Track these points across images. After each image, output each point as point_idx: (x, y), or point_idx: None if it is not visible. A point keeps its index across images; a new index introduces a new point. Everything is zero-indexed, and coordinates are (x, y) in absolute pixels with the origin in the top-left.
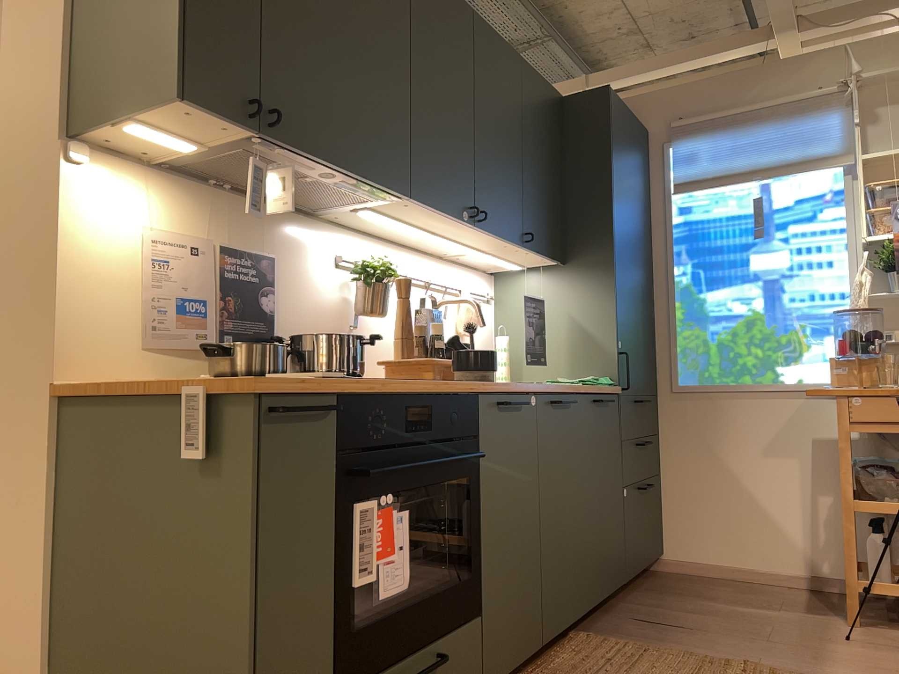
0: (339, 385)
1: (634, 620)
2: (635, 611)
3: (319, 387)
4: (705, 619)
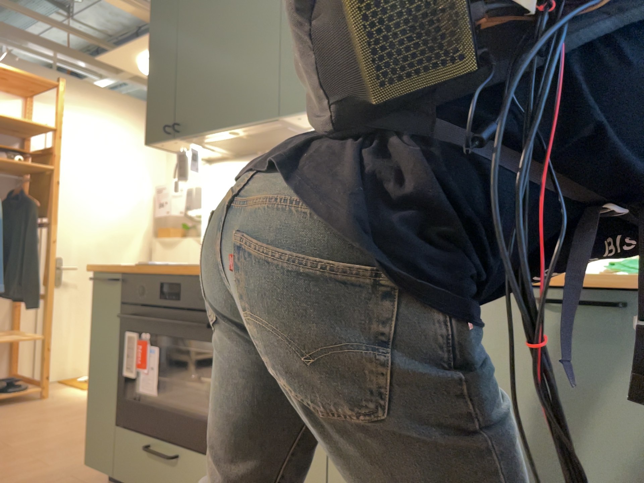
0: (117, 268)
1: None
2: None
3: (111, 269)
4: None
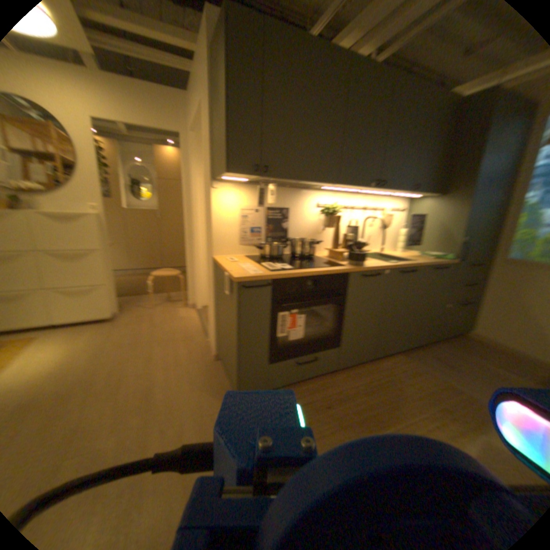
0: (273, 276)
1: (434, 356)
2: (438, 352)
3: (265, 277)
4: (471, 367)
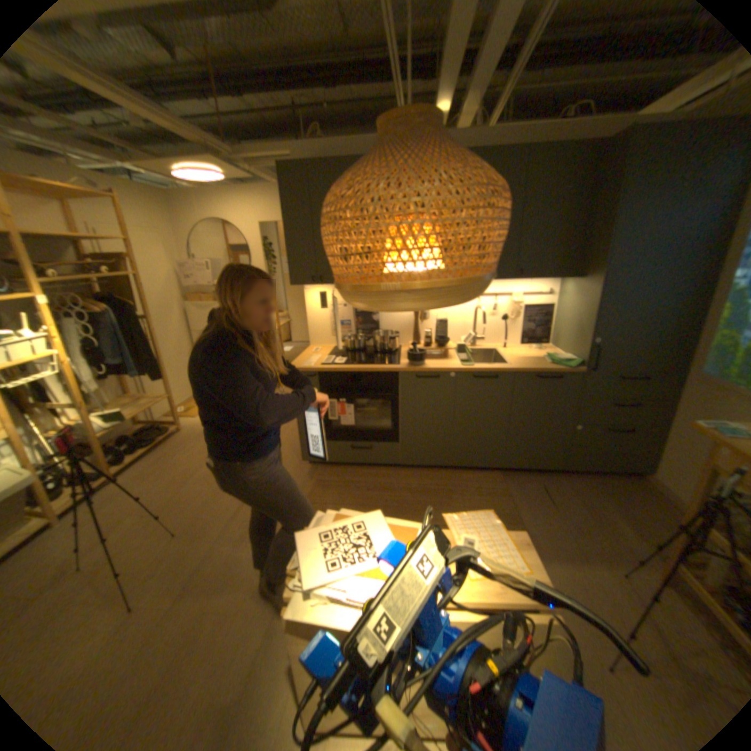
0: (315, 371)
1: (541, 488)
2: (555, 486)
3: (309, 371)
4: (578, 512)
